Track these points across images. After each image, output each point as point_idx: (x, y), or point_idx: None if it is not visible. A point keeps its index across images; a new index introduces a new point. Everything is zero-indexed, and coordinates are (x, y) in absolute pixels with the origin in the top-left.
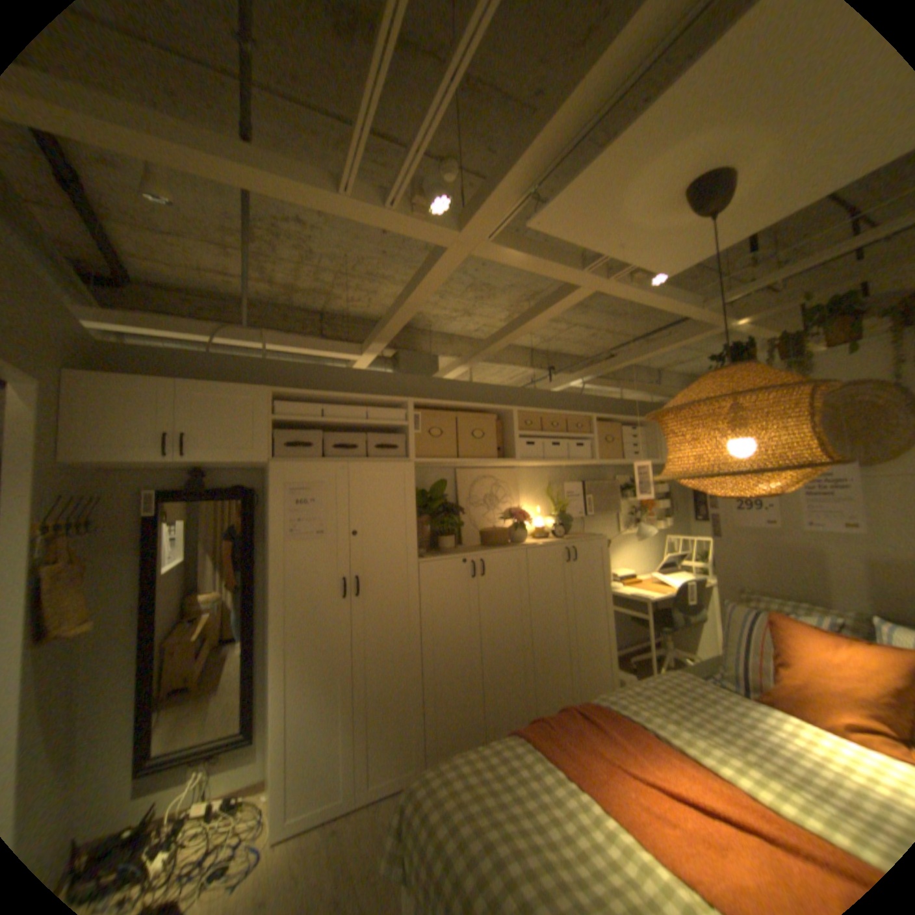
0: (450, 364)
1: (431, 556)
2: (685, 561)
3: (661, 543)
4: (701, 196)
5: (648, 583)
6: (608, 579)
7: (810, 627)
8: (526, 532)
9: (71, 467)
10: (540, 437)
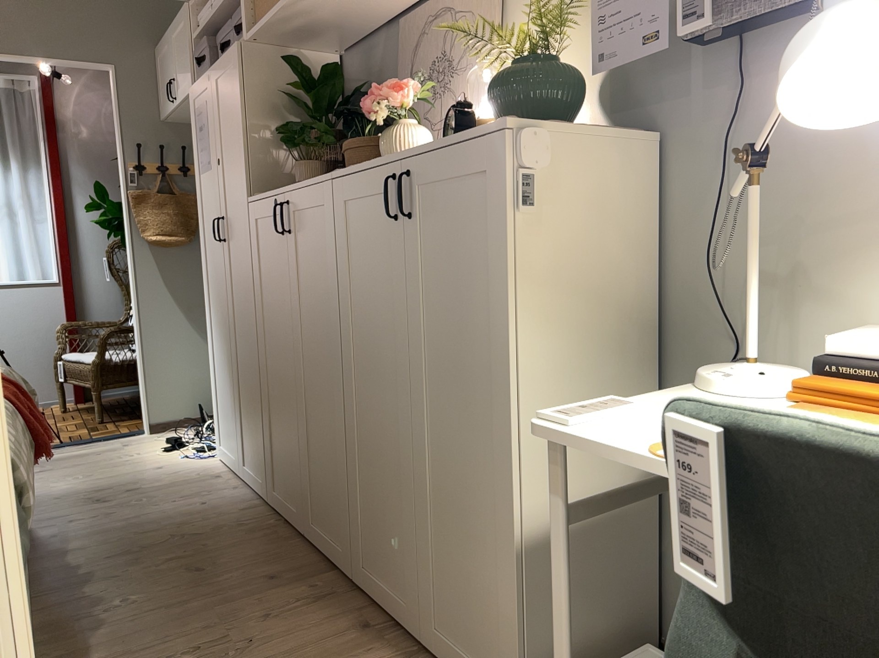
0: None
1: (261, 194)
2: None
3: None
4: None
5: None
6: (506, 300)
7: None
8: (392, 141)
9: (185, 124)
10: None
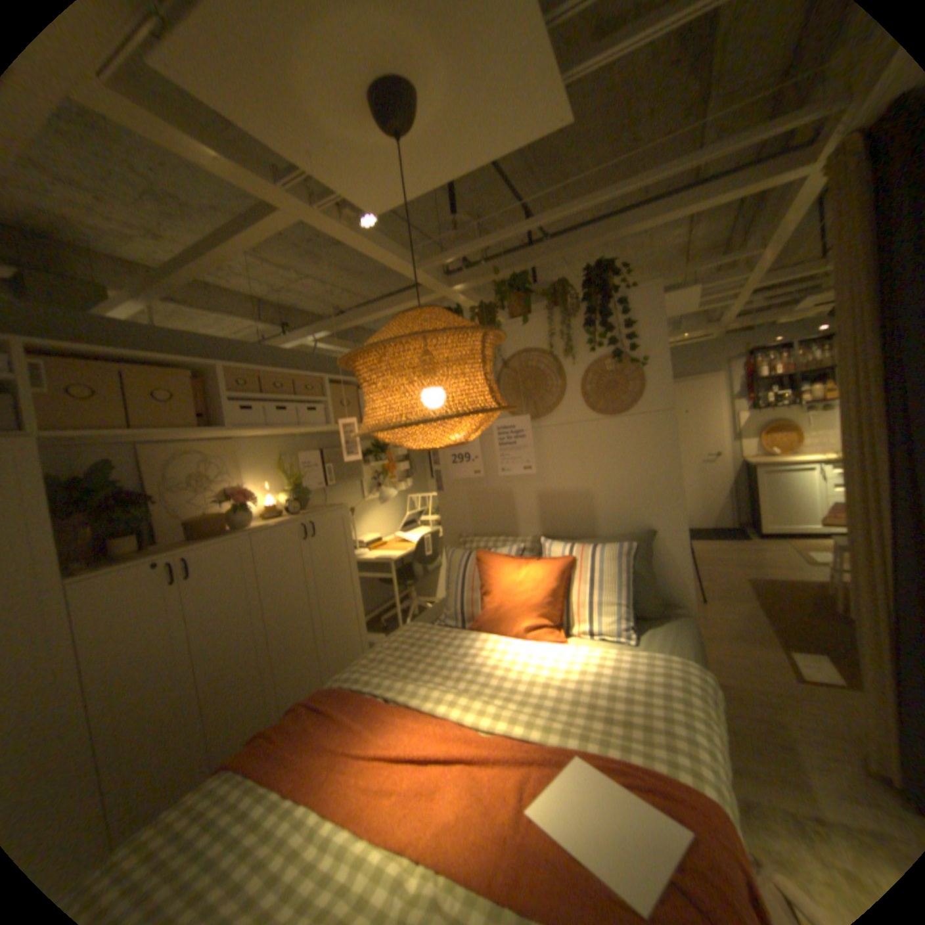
0: (112, 294)
1: (90, 568)
2: (424, 515)
3: (403, 502)
4: (381, 101)
5: (391, 541)
6: (350, 546)
7: (503, 554)
8: (249, 512)
9: None
10: (260, 398)
